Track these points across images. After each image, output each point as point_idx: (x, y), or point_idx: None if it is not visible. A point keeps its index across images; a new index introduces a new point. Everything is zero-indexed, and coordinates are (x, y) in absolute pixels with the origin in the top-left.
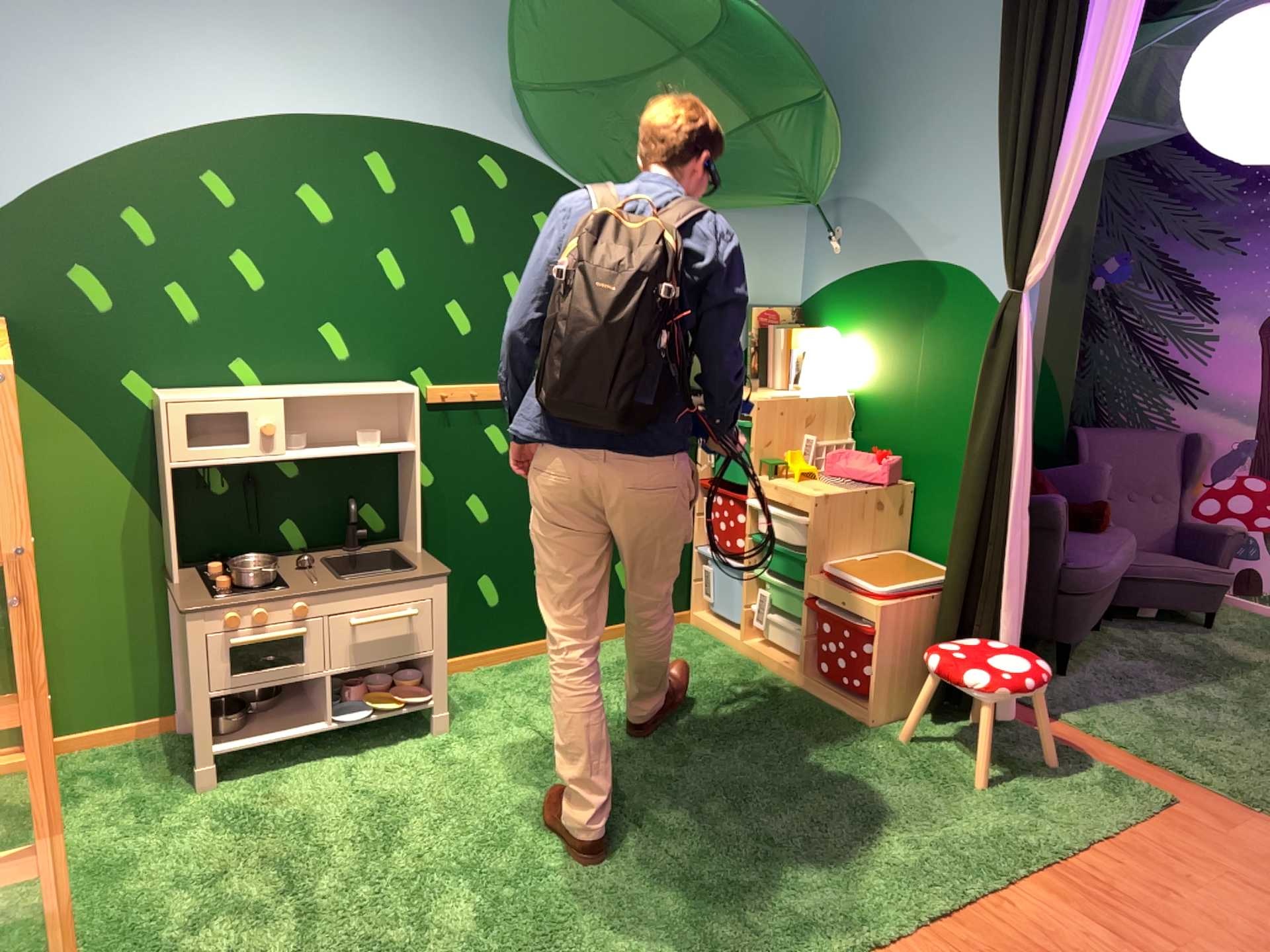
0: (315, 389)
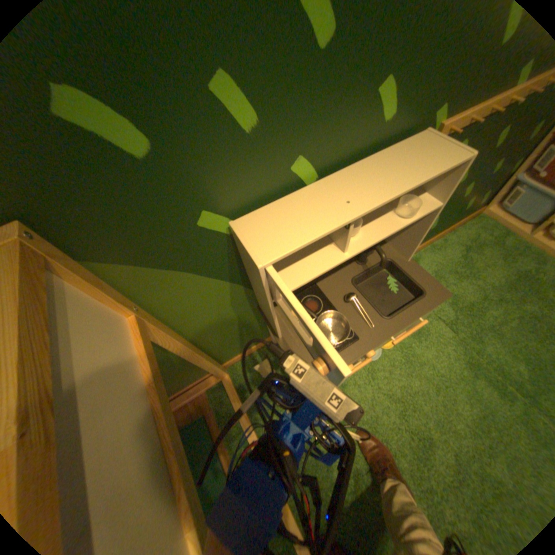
0: (364, 169)
